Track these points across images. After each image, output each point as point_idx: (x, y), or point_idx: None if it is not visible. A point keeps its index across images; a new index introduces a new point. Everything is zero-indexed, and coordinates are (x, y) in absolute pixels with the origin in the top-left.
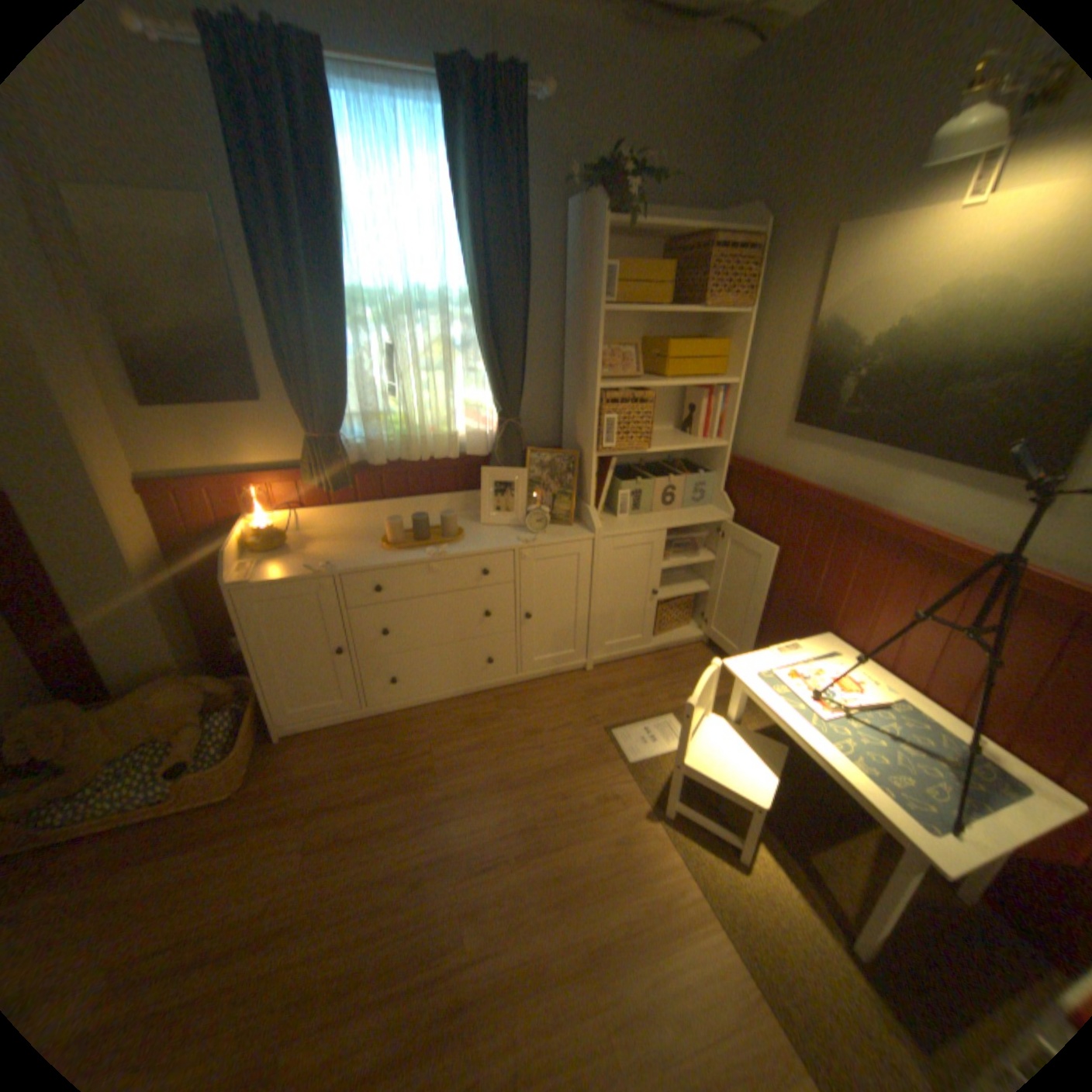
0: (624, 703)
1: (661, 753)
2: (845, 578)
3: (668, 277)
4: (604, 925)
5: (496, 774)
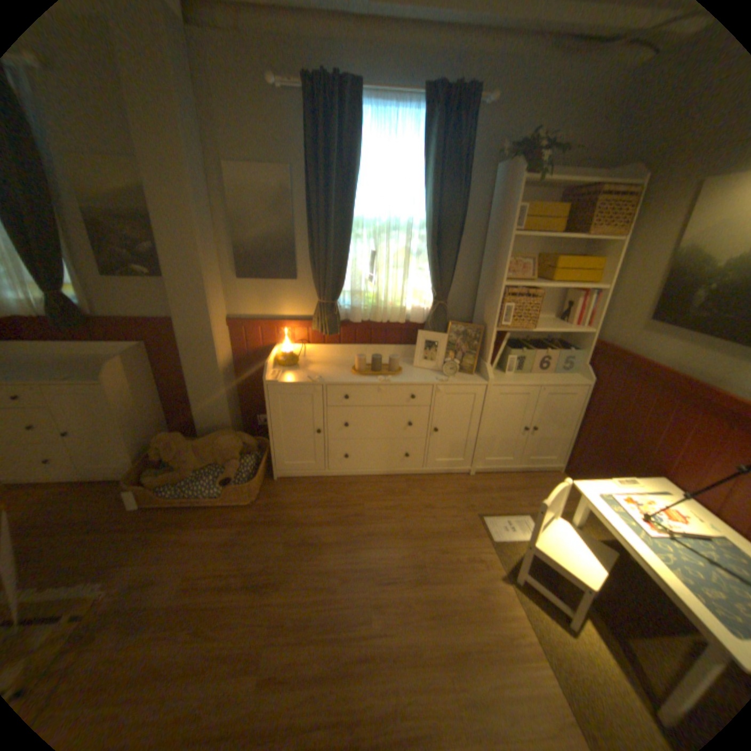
0: (494, 501)
1: (518, 540)
2: (683, 438)
3: (563, 213)
4: (464, 640)
5: (402, 527)
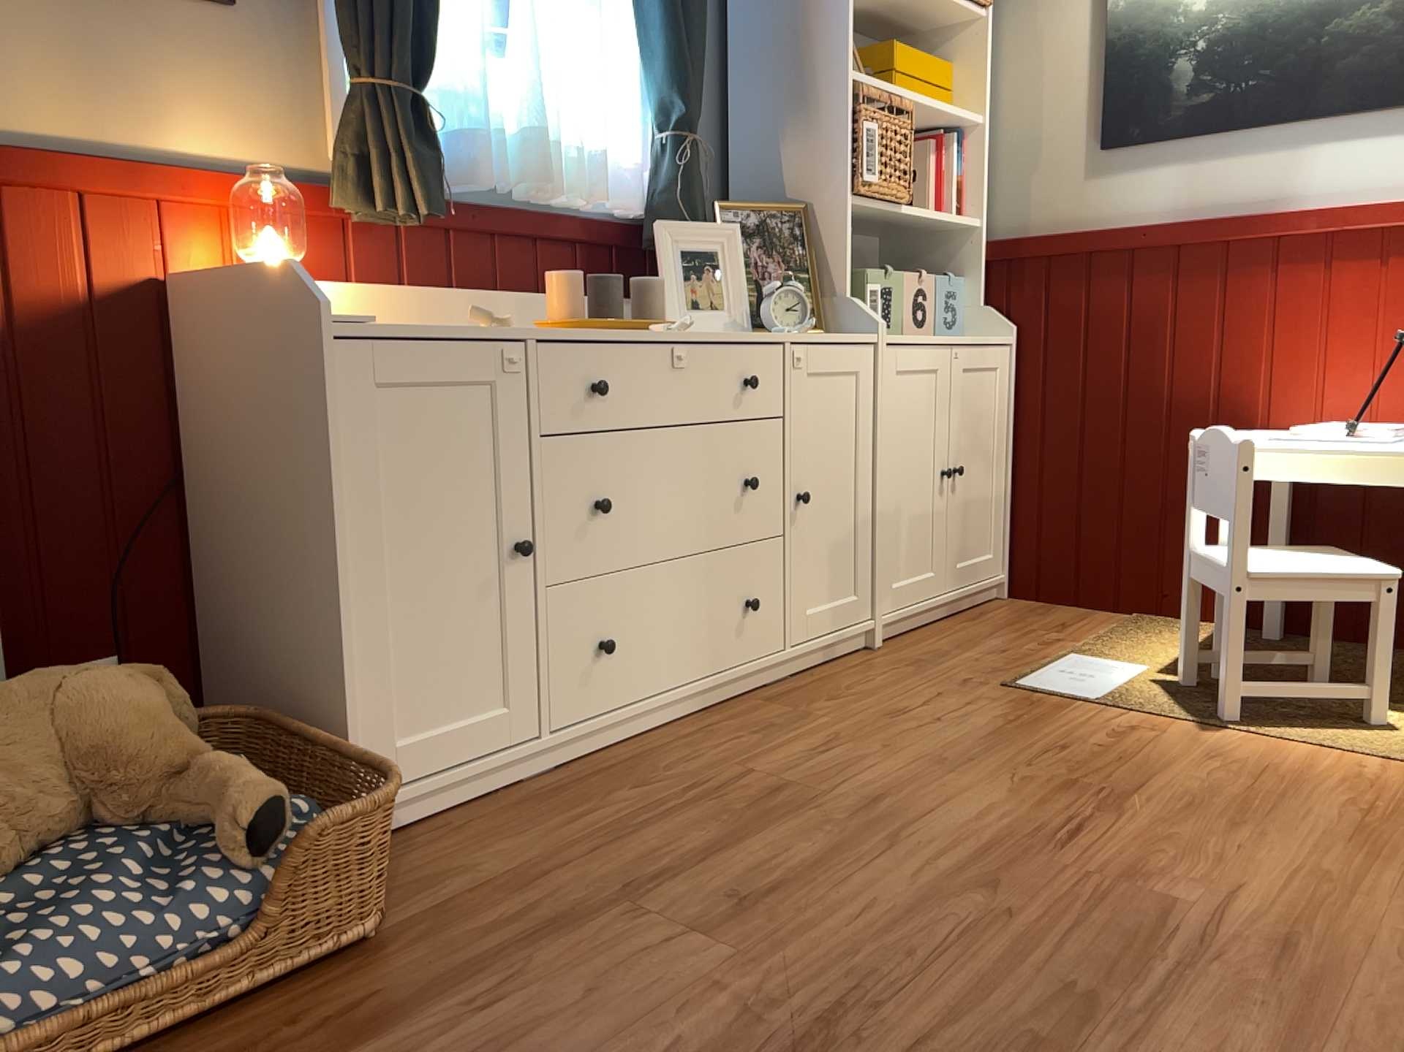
0: (983, 659)
1: (1116, 680)
2: (1251, 333)
3: None
4: (1316, 814)
5: (911, 757)
